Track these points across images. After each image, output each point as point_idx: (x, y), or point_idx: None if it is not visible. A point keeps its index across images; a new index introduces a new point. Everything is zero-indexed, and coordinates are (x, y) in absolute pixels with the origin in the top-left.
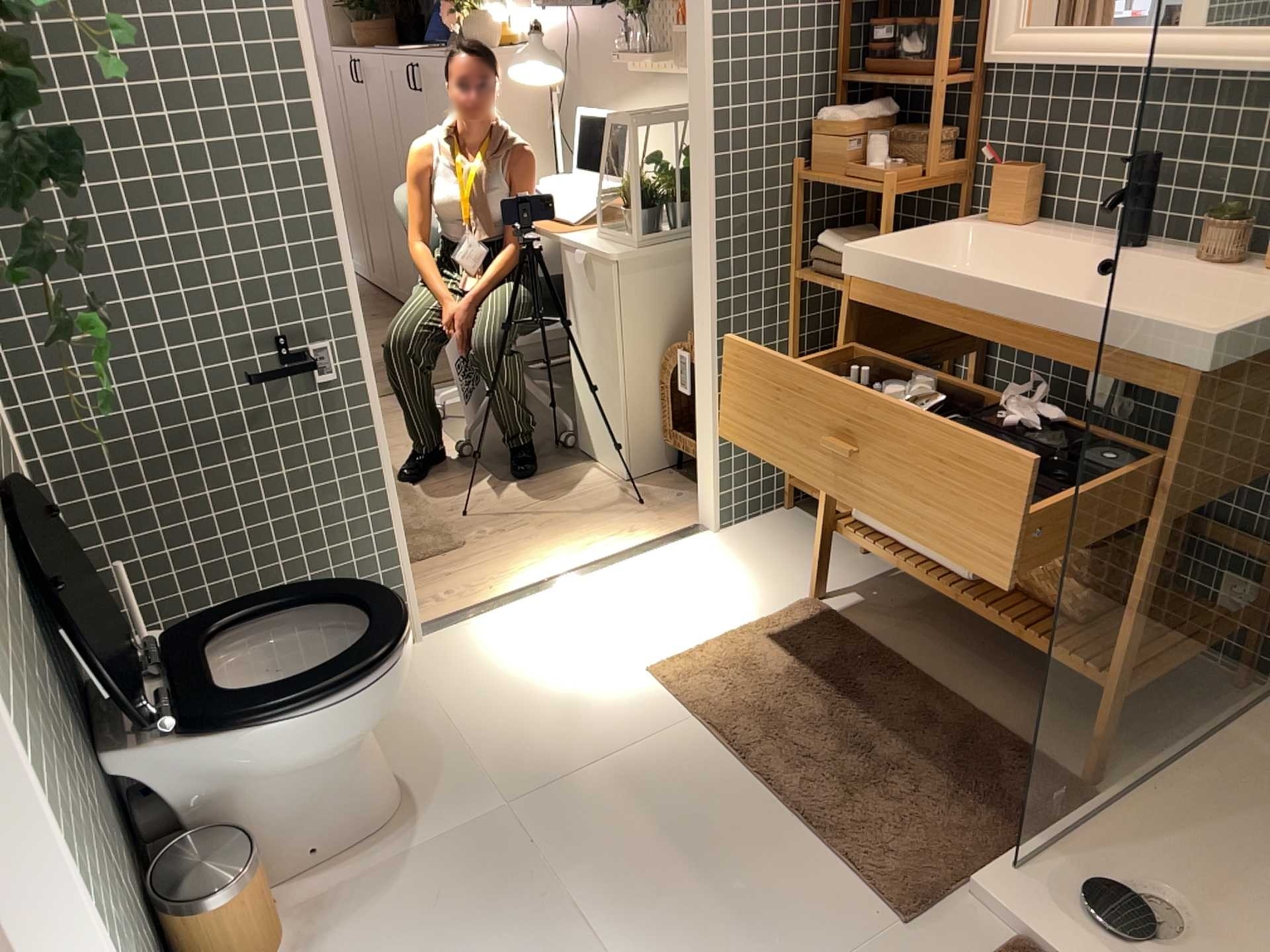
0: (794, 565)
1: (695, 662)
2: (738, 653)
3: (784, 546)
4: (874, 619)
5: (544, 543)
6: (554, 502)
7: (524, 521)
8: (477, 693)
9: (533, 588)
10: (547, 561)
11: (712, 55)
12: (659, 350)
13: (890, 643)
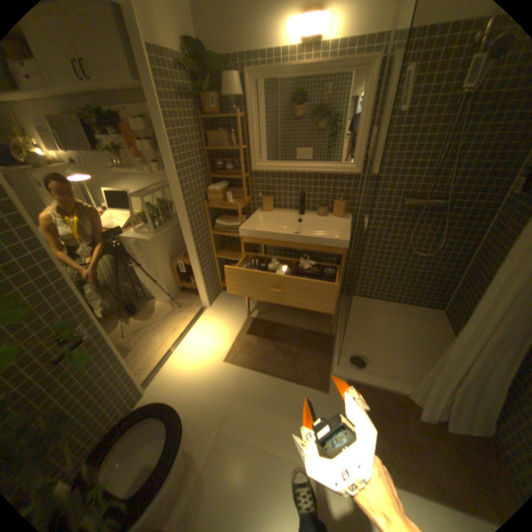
0: (235, 308)
1: (233, 351)
2: (242, 342)
3: (229, 304)
4: (265, 315)
5: (159, 334)
6: (152, 318)
7: (146, 330)
8: (178, 400)
9: (168, 353)
10: (165, 340)
11: (177, 176)
12: (168, 261)
13: (273, 320)
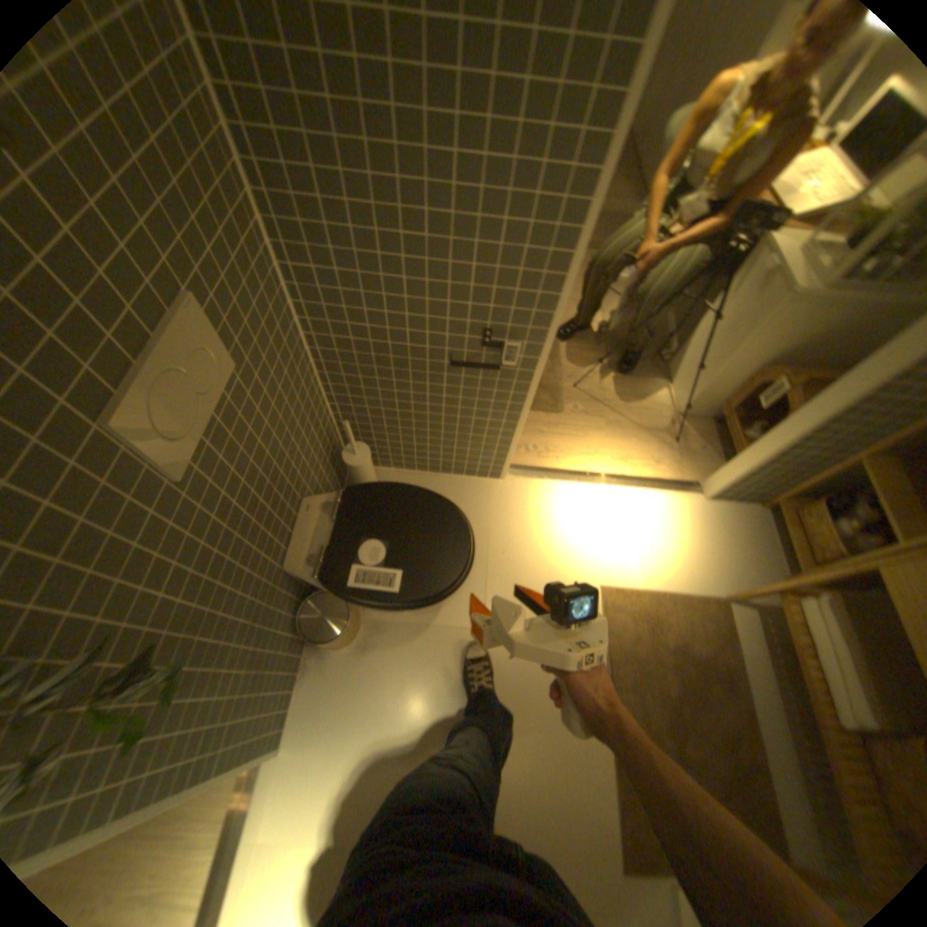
0: (737, 561)
1: (631, 600)
2: (658, 612)
3: (740, 540)
4: (755, 646)
5: (604, 440)
6: (628, 407)
7: (603, 413)
8: (510, 539)
9: (578, 477)
10: (597, 456)
11: None
12: (770, 359)
13: (752, 674)
